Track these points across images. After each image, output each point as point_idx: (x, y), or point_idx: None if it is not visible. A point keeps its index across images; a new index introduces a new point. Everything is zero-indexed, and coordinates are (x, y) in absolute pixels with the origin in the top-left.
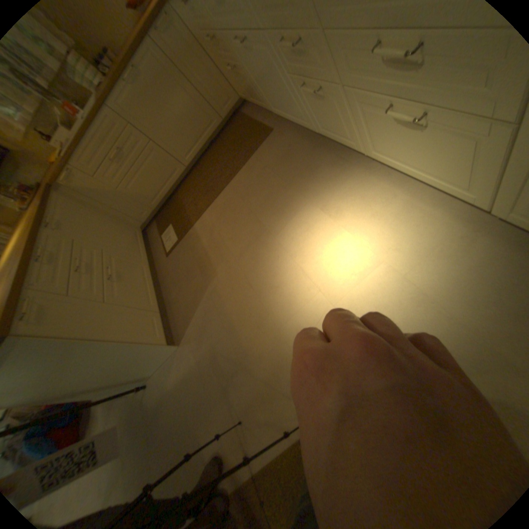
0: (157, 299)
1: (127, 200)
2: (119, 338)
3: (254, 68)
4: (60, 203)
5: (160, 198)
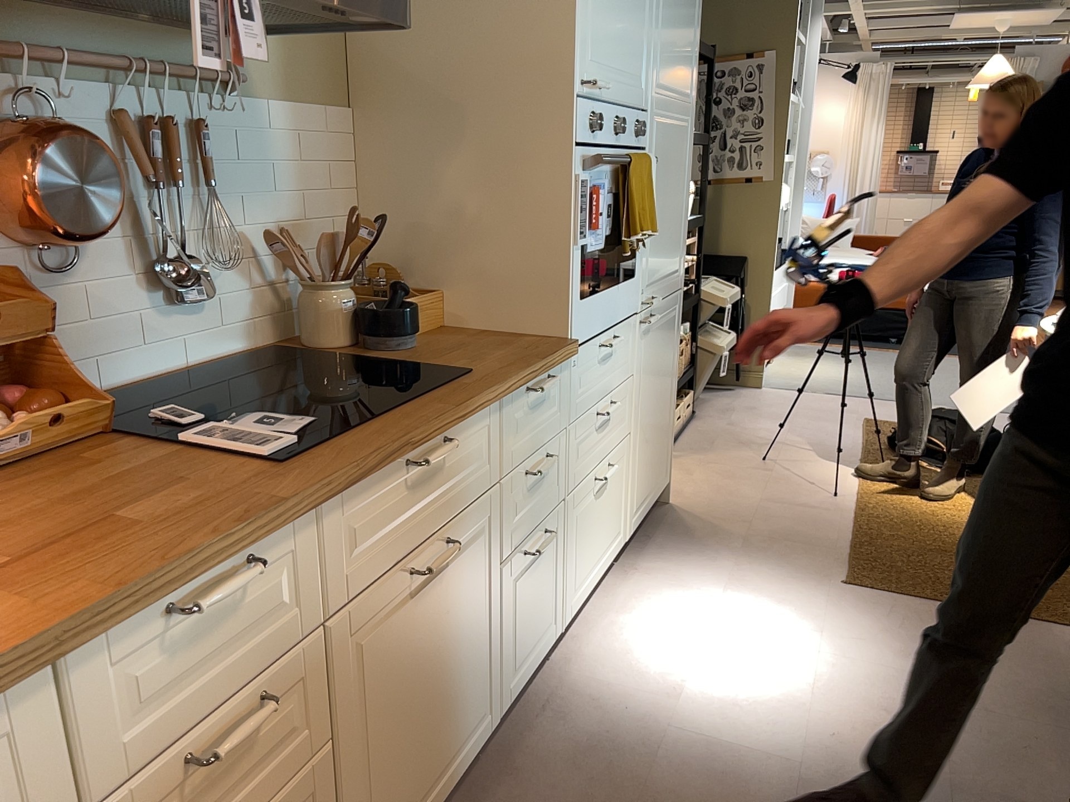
0: None
1: None
2: None
3: (398, 681)
4: None
5: None
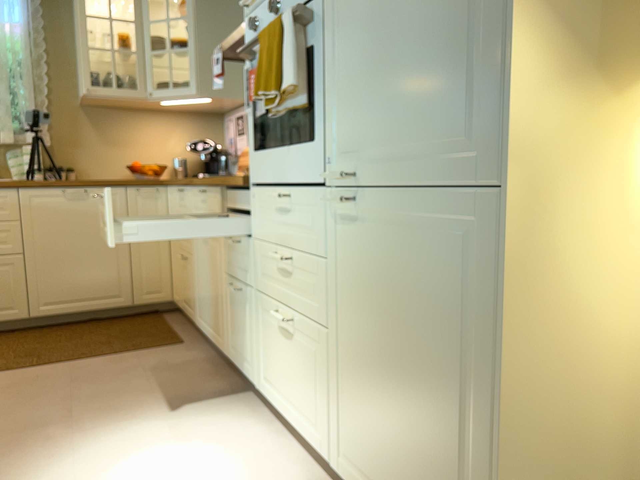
0: None
1: None
2: None
3: (201, 265)
4: None
5: None
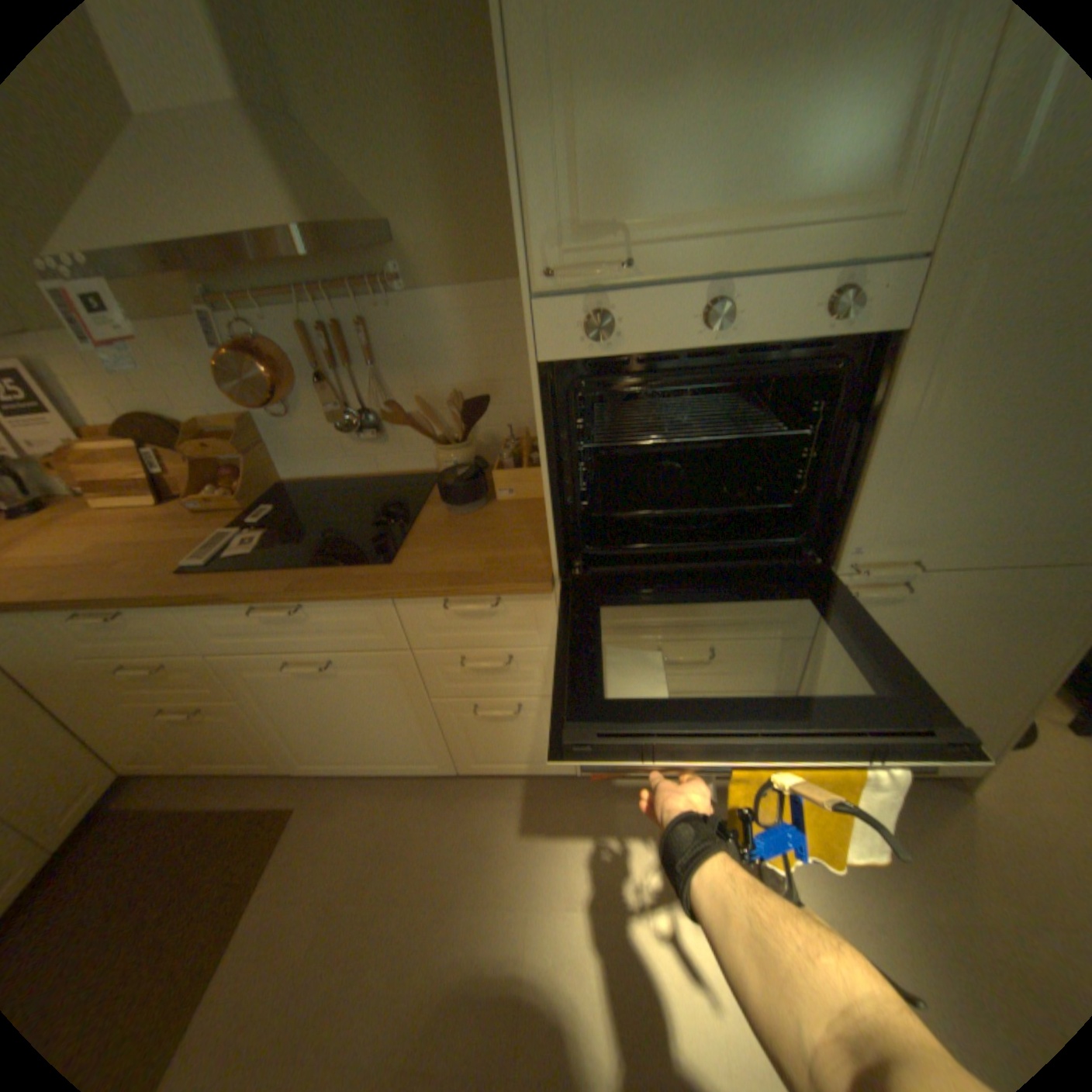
0: None
1: None
2: None
3: (297, 706)
4: None
5: None
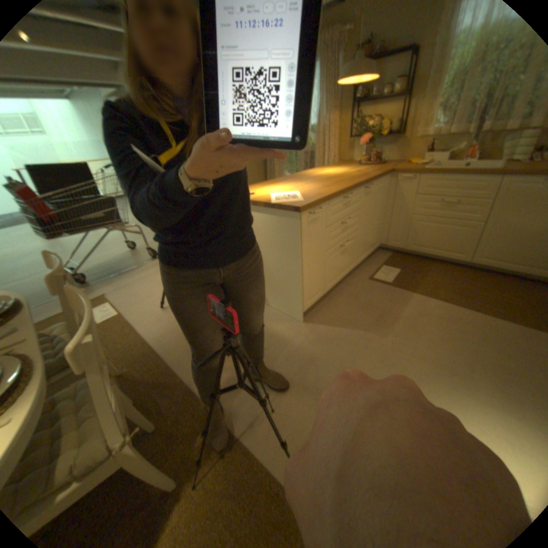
0: (332, 286)
1: (404, 223)
2: (303, 275)
3: None
4: (382, 182)
5: (420, 248)
